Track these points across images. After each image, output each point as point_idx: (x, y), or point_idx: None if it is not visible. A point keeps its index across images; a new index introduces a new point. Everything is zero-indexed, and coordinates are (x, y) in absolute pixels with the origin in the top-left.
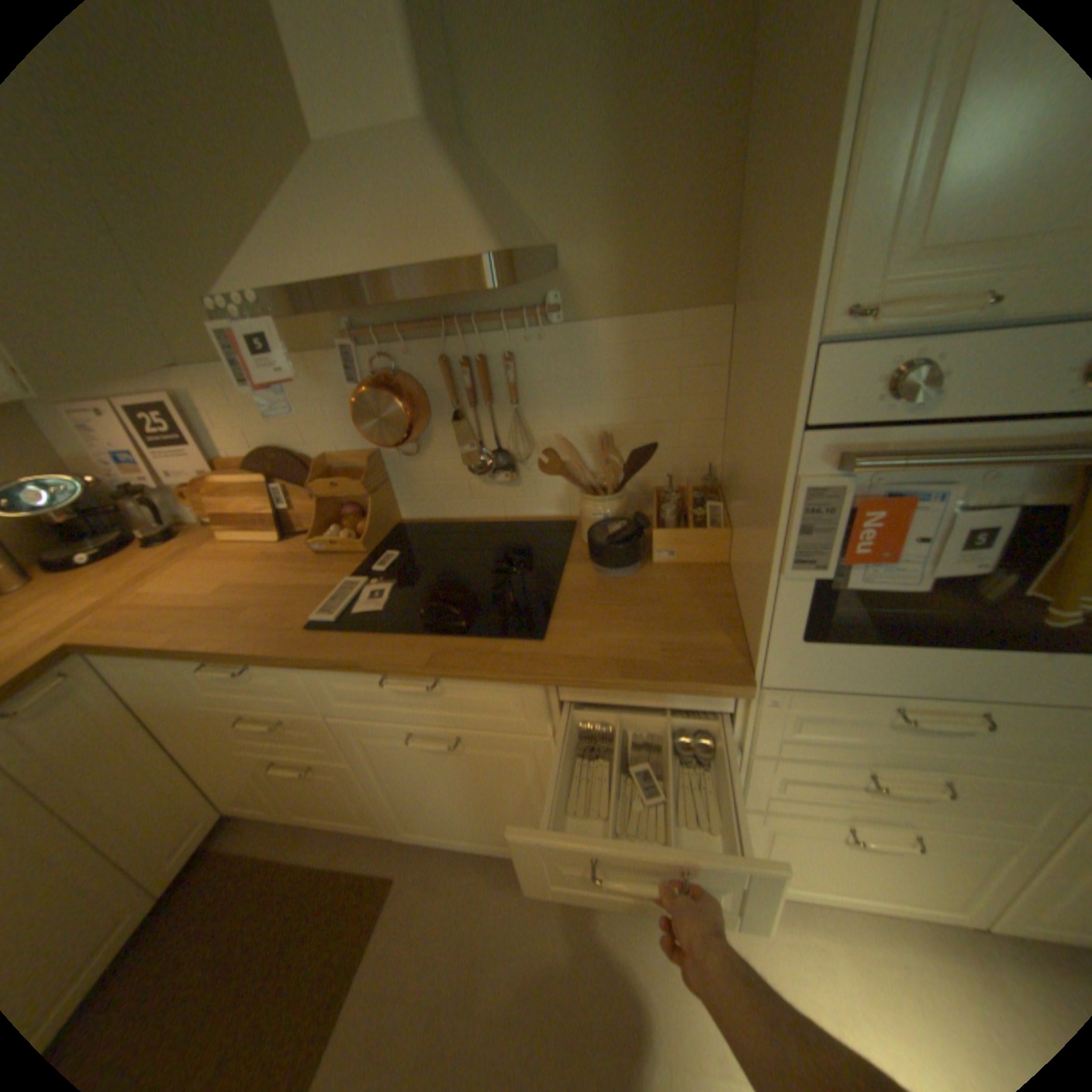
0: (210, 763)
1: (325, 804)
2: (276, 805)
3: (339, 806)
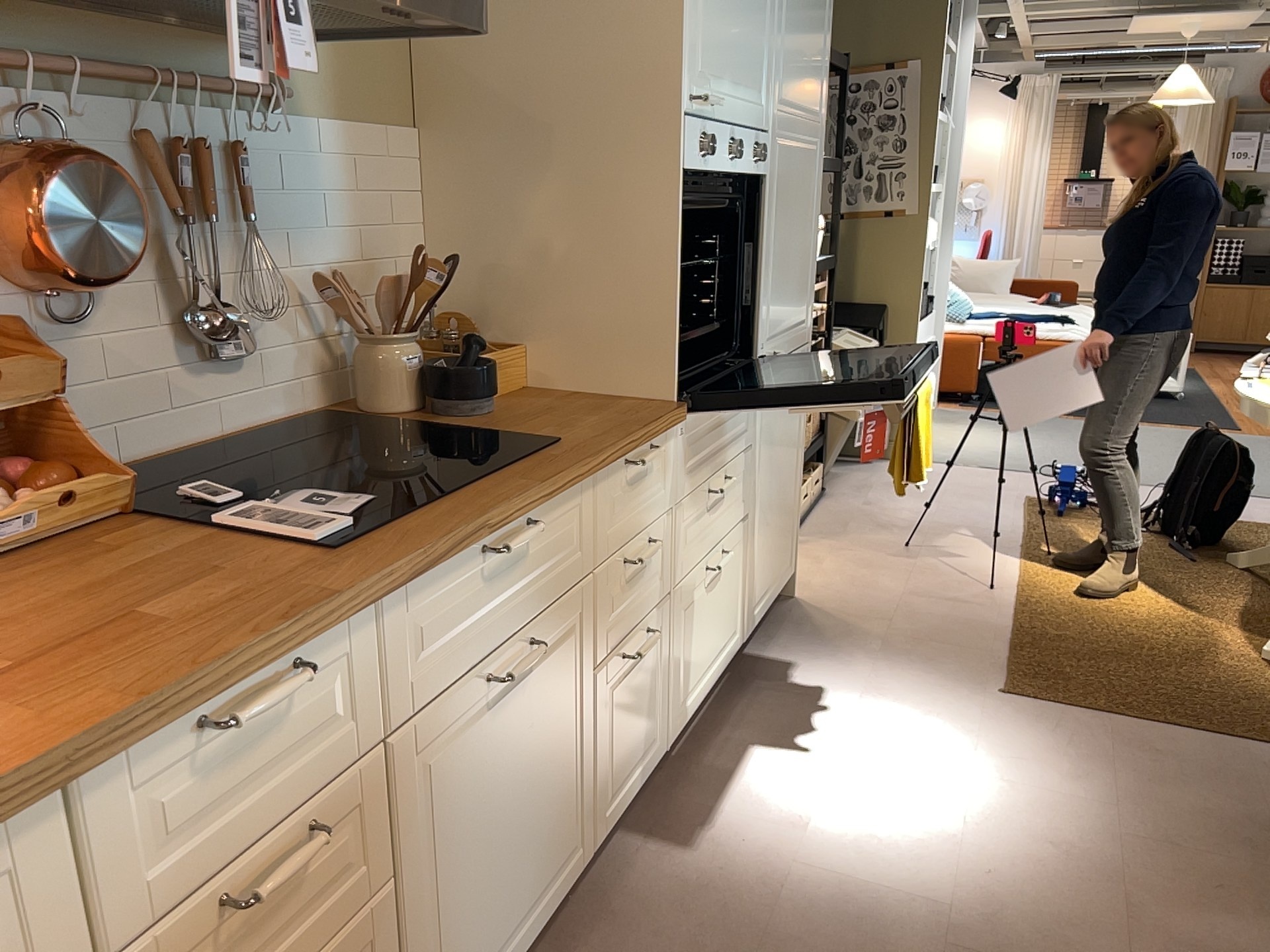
0: None
1: None
2: None
3: None
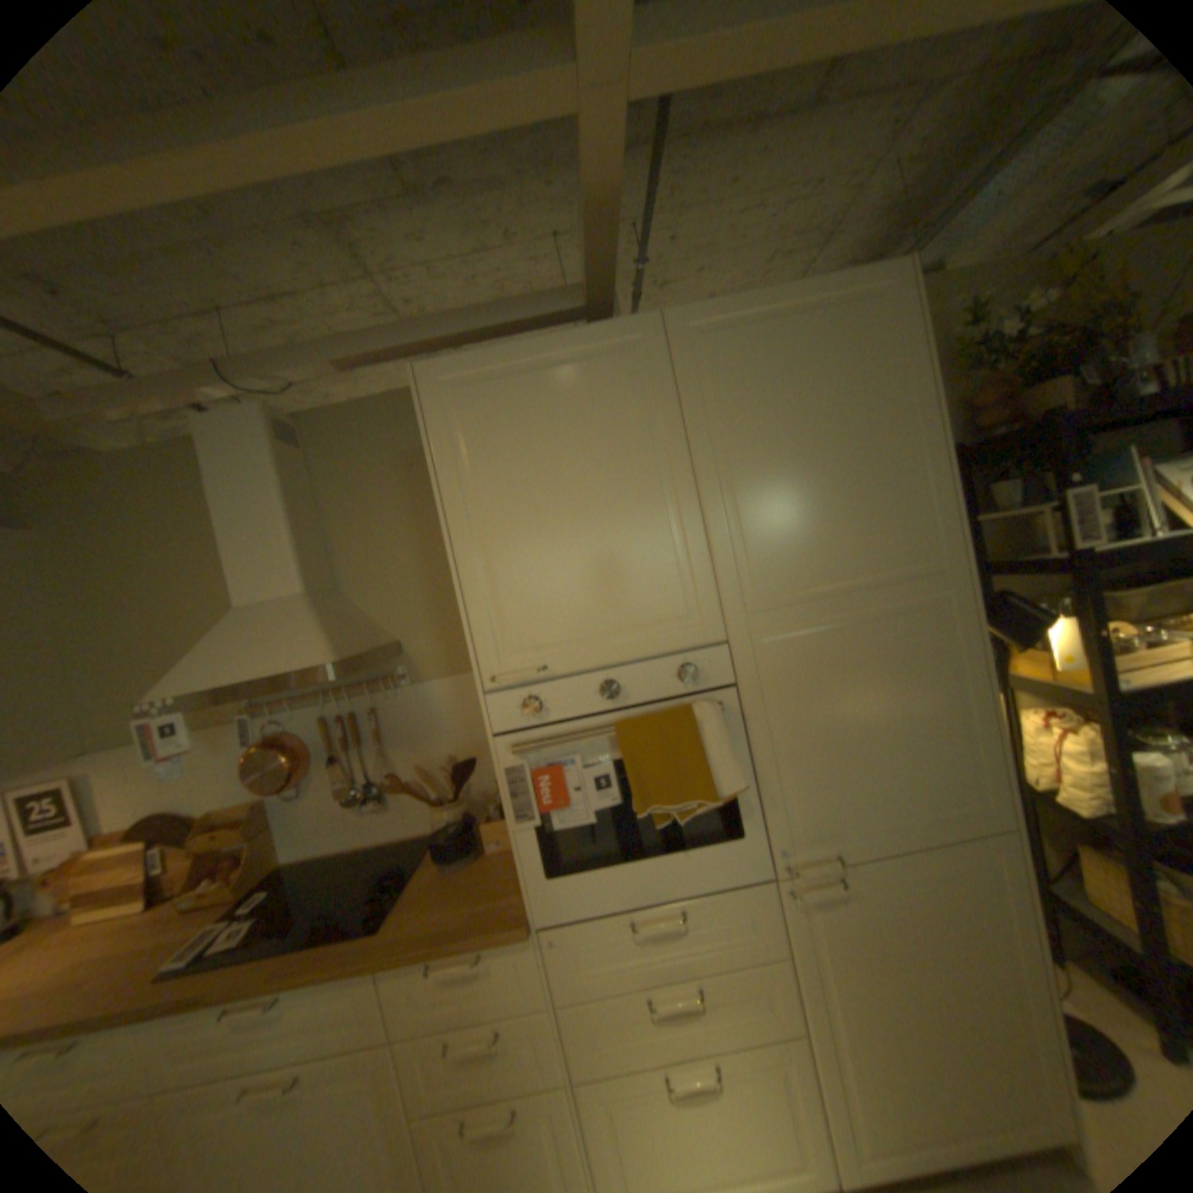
0: None
1: None
2: None
3: None
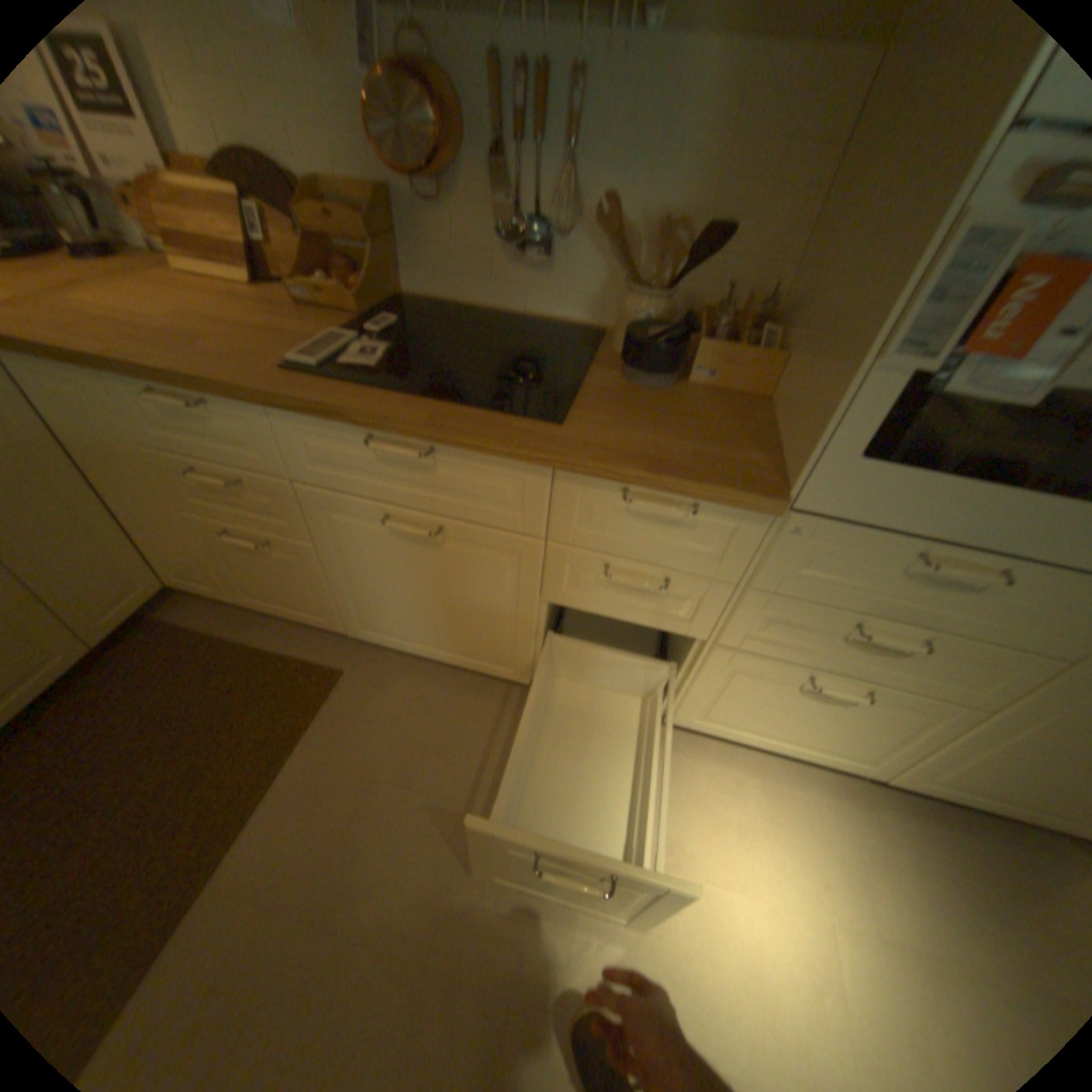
0: (154, 519)
1: (280, 584)
2: (226, 578)
3: (296, 588)
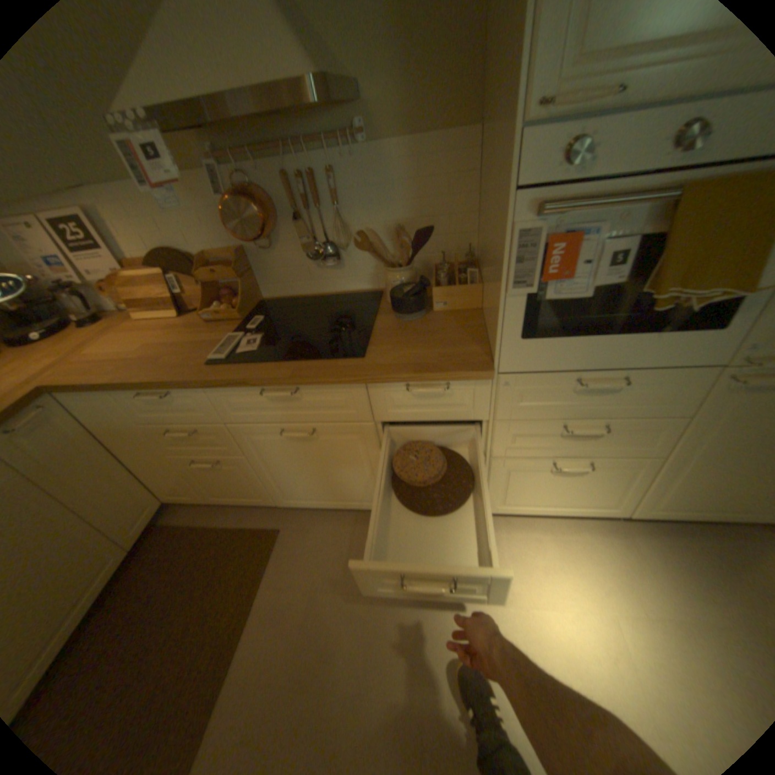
0: (150, 465)
1: (230, 485)
2: (198, 490)
3: (240, 485)
